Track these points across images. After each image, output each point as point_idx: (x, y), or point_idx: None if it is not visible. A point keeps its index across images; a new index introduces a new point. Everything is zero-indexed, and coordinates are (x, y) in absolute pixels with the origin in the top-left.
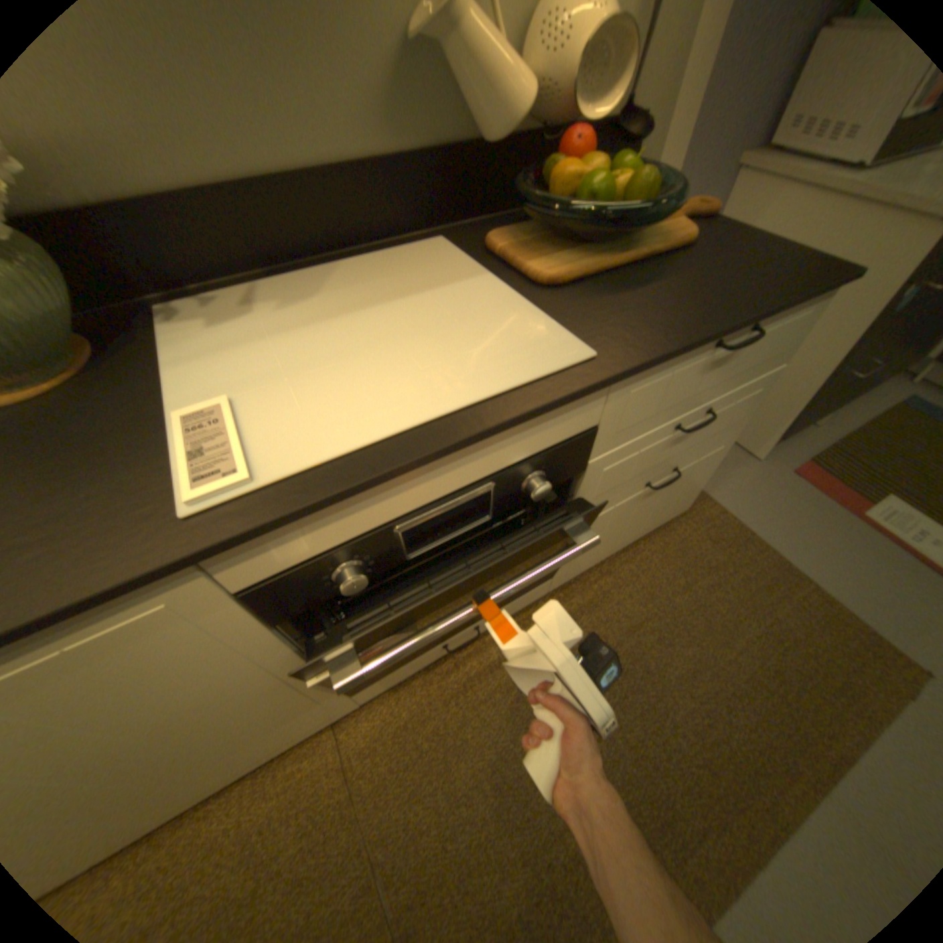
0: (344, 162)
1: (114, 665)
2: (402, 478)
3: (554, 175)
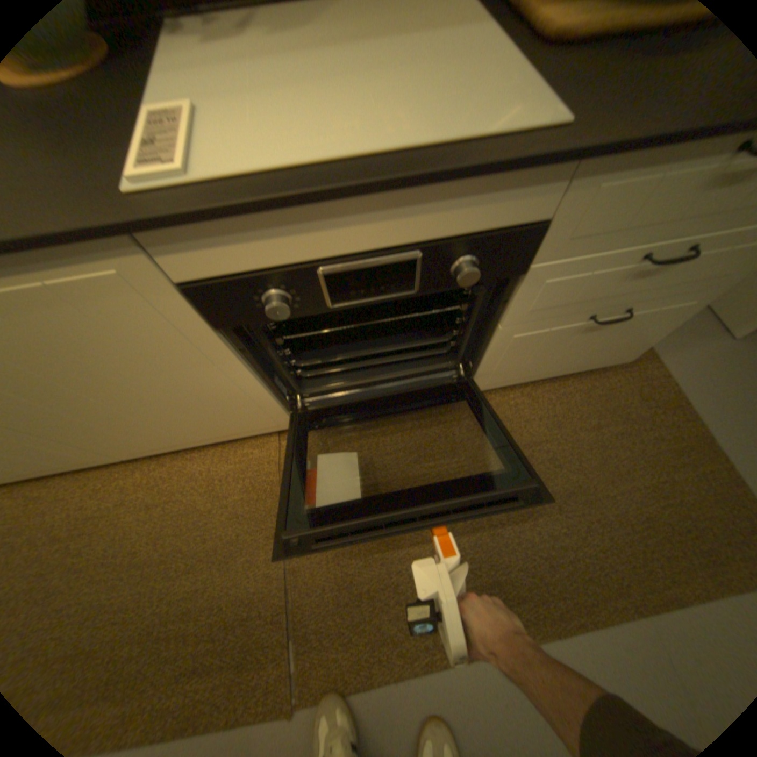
0: None
1: (93, 315)
2: (325, 214)
3: None
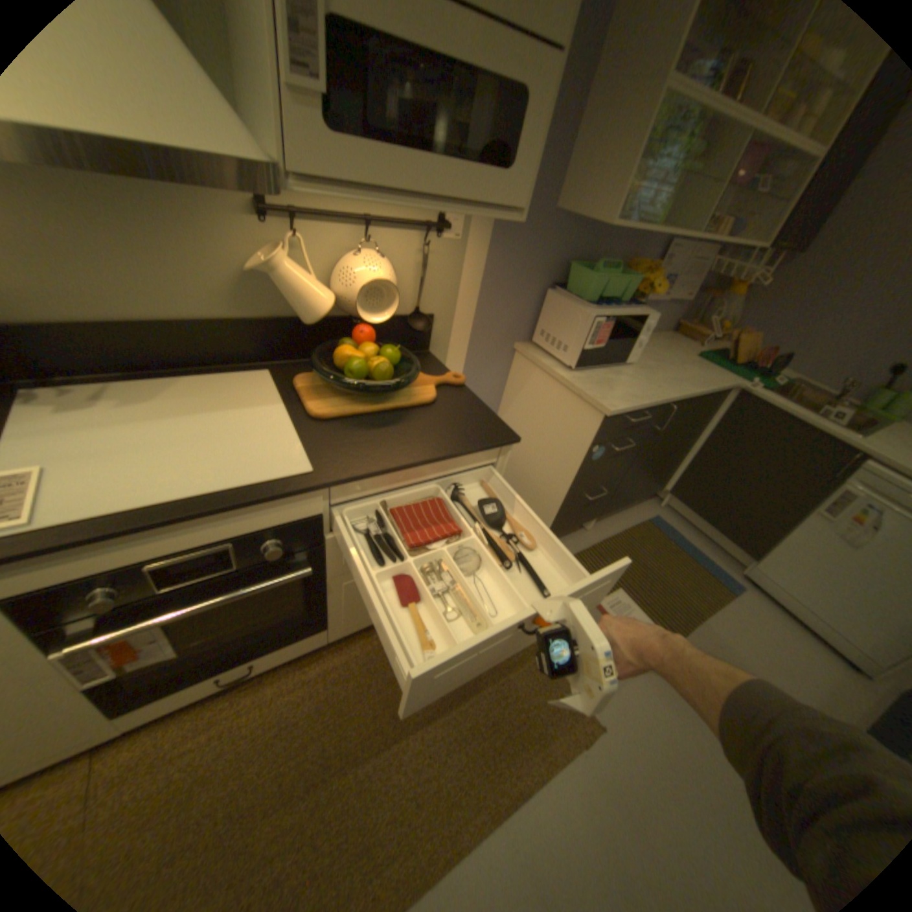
0: (198, 320)
1: None
2: (148, 534)
3: (334, 355)
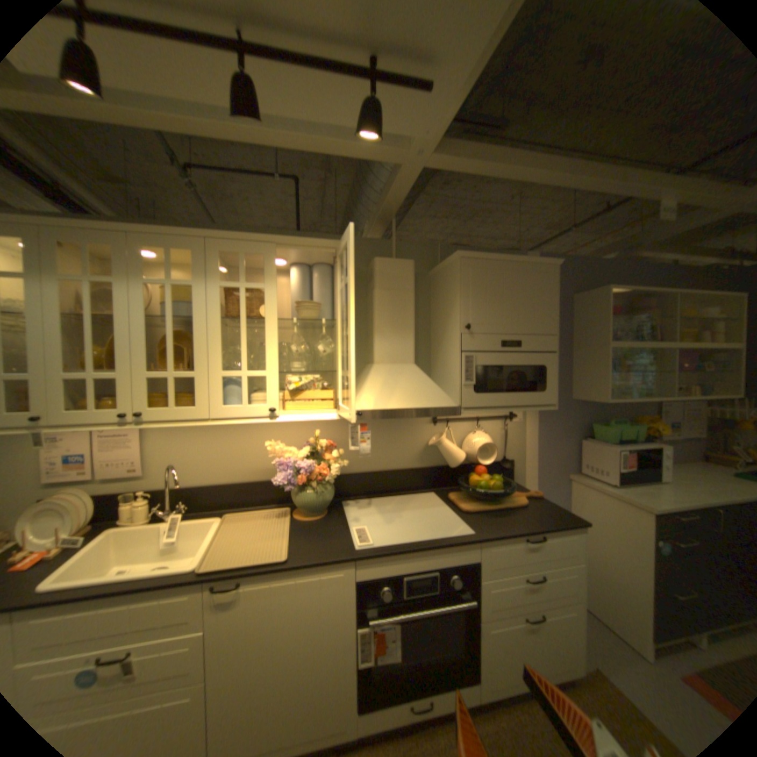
0: (406, 470)
1: (322, 594)
2: (410, 557)
3: (470, 480)
